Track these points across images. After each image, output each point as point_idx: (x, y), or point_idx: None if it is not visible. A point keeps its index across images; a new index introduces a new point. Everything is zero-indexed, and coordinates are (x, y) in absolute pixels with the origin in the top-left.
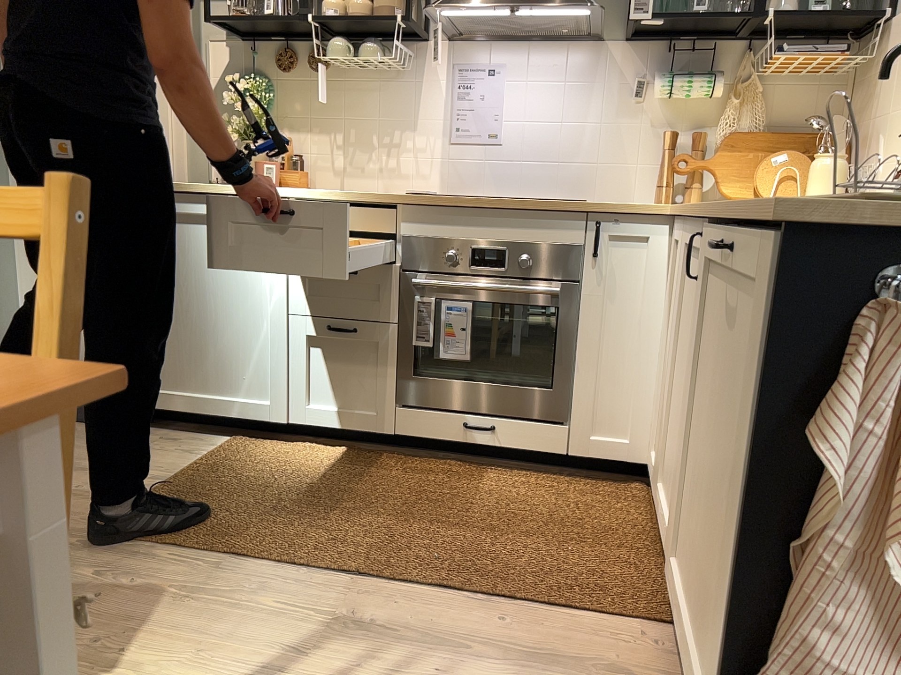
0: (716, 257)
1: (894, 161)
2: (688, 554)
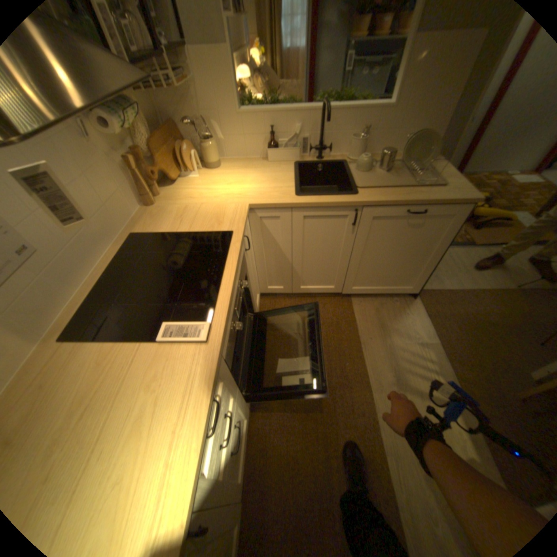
0: (396, 212)
1: (240, 131)
2: (370, 280)
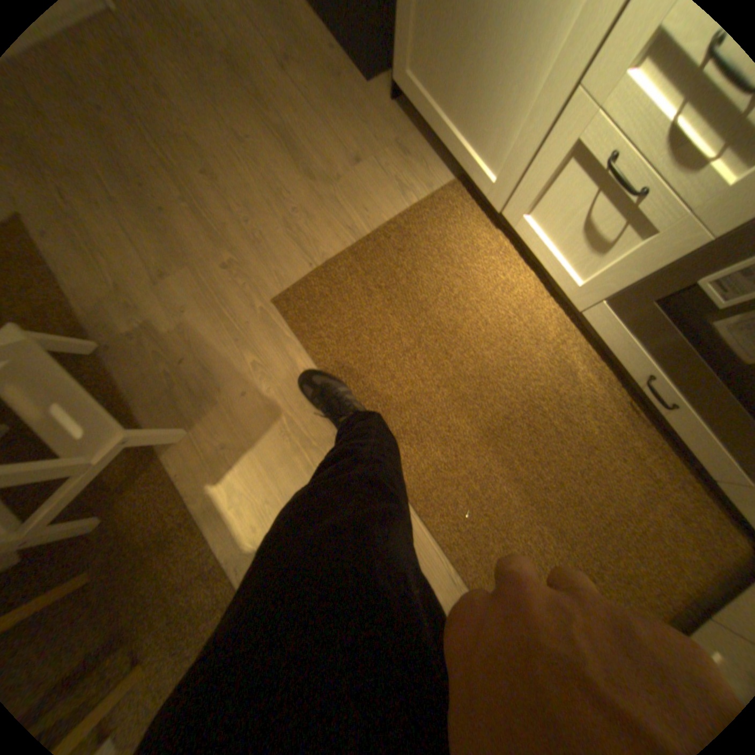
0: None
1: None
2: None
